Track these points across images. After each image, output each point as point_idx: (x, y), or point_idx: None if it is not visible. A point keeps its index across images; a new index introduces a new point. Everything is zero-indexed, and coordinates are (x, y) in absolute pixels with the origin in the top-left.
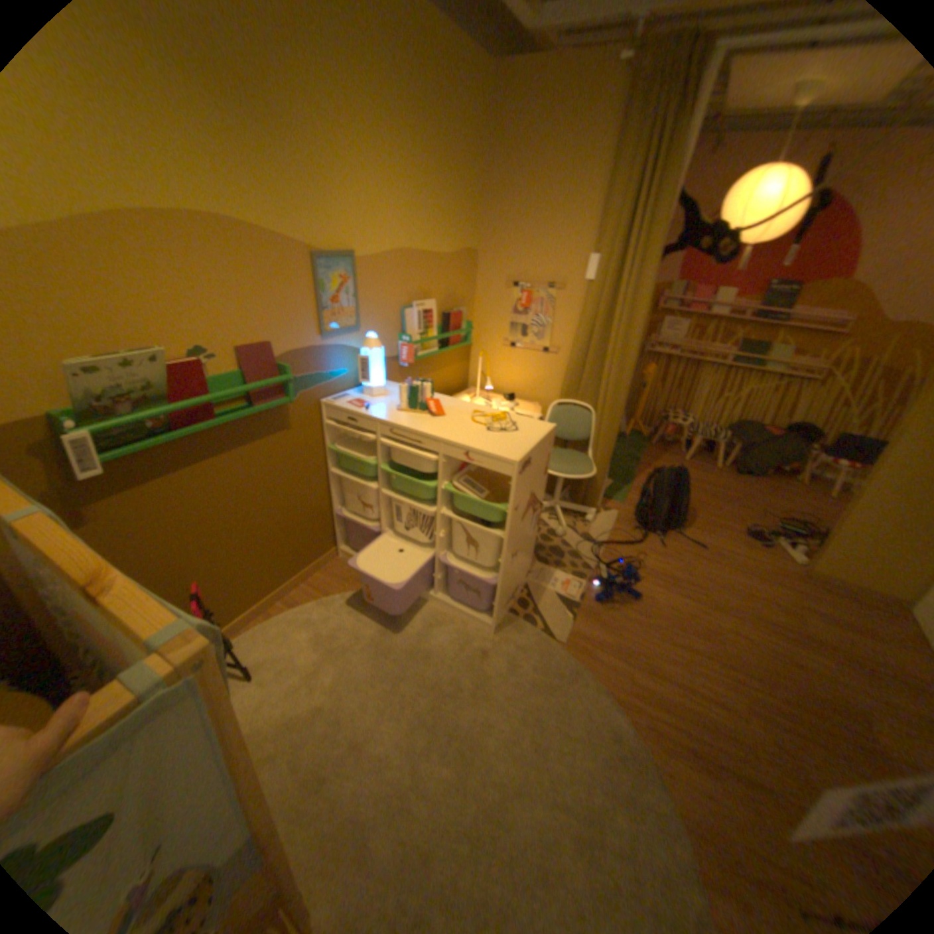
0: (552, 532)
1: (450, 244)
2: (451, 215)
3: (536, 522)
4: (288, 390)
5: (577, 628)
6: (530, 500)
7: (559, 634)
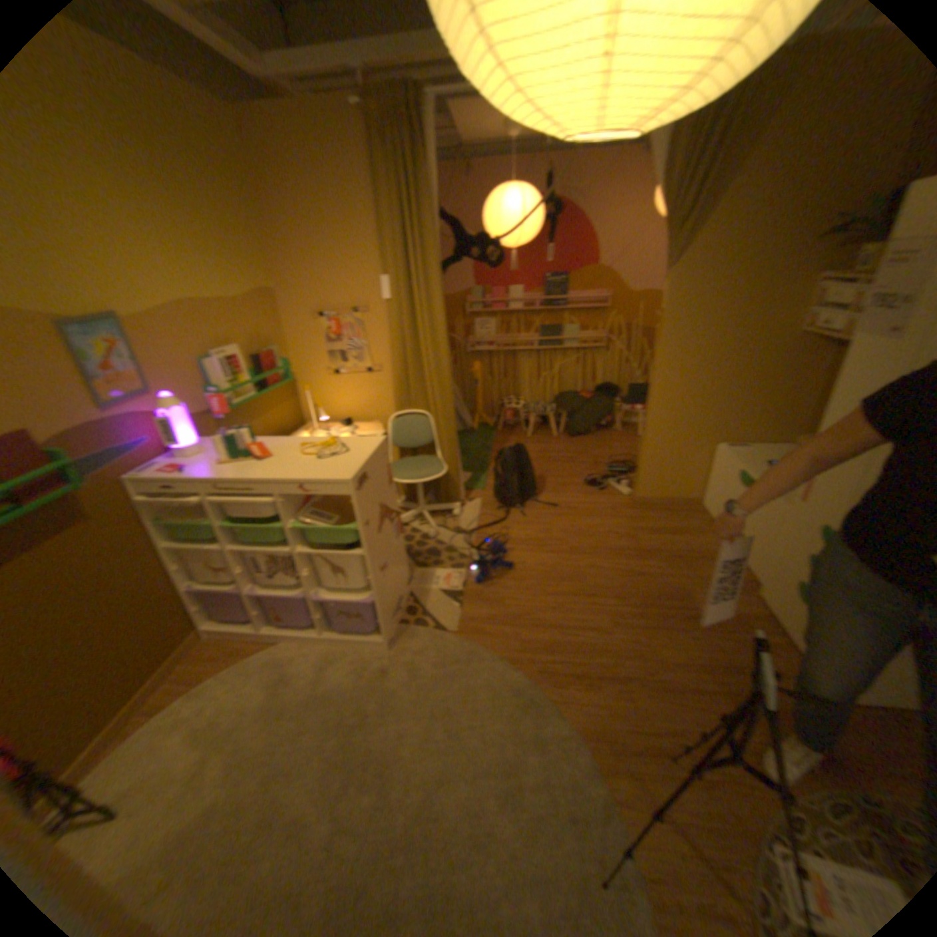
0: (426, 536)
1: (240, 287)
2: (232, 258)
3: (400, 531)
4: (74, 475)
5: (466, 613)
6: (384, 512)
7: (451, 625)
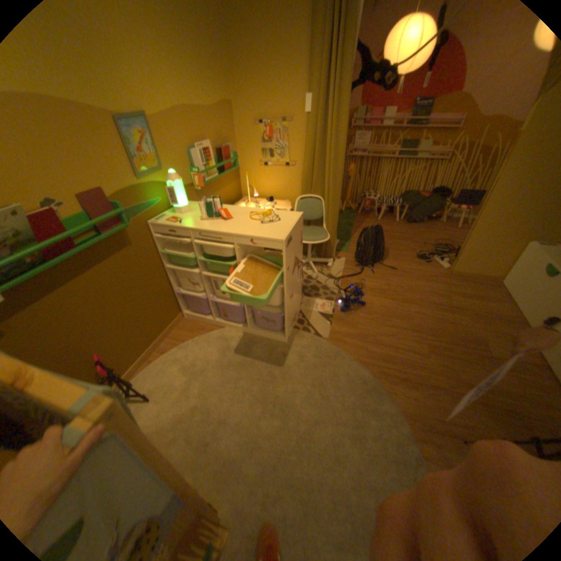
0: (310, 277)
1: (211, 98)
2: (208, 75)
3: (301, 274)
4: (123, 219)
5: (333, 329)
6: (295, 262)
7: (324, 334)
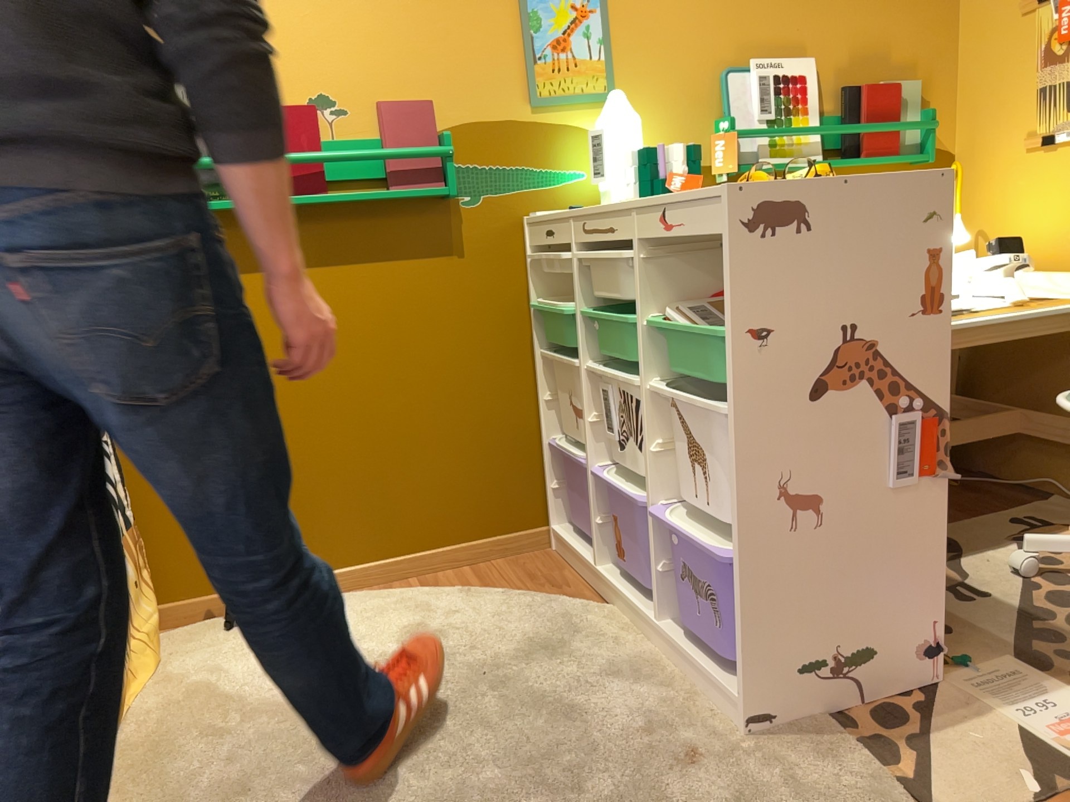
0: None
1: None
2: None
3: (926, 461)
4: (449, 171)
5: None
6: (857, 357)
7: None
